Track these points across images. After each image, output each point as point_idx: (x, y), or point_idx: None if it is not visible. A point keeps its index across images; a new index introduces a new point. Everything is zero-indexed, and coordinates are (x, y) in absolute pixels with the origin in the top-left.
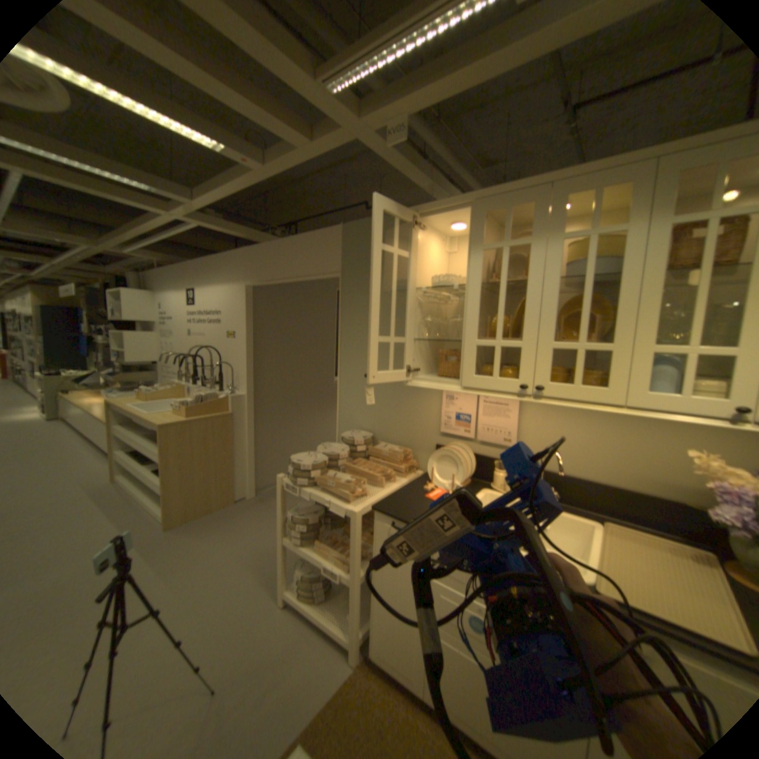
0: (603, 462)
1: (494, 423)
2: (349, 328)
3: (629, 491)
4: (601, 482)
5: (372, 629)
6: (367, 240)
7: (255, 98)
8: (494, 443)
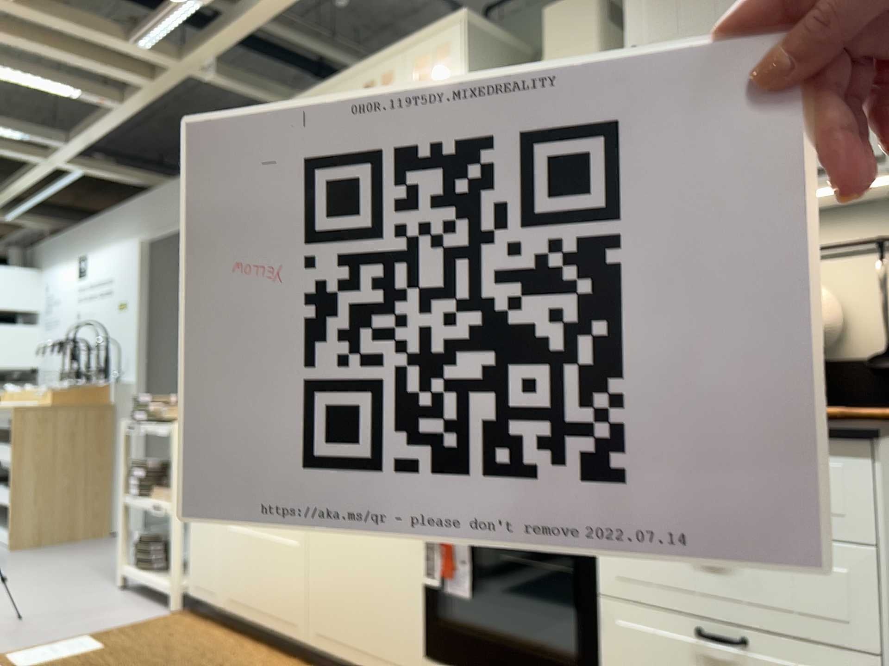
0: None
1: None
2: None
3: None
4: None
5: (188, 555)
6: None
7: (94, 56)
8: None
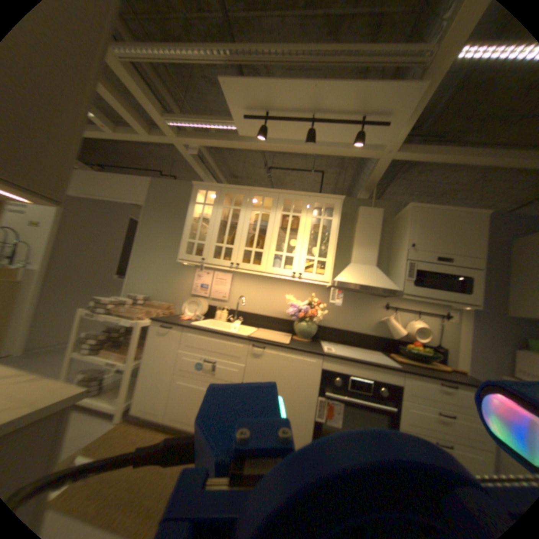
0: (261, 304)
1: (220, 288)
2: (146, 234)
3: (269, 316)
4: (259, 313)
5: (137, 392)
6: (166, 190)
7: (129, 108)
8: (218, 298)
